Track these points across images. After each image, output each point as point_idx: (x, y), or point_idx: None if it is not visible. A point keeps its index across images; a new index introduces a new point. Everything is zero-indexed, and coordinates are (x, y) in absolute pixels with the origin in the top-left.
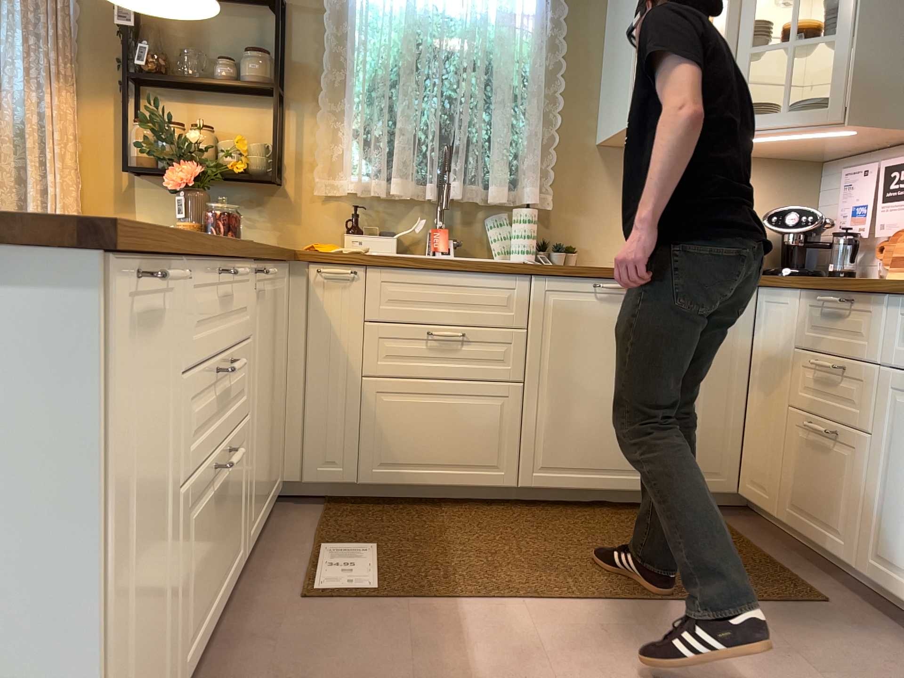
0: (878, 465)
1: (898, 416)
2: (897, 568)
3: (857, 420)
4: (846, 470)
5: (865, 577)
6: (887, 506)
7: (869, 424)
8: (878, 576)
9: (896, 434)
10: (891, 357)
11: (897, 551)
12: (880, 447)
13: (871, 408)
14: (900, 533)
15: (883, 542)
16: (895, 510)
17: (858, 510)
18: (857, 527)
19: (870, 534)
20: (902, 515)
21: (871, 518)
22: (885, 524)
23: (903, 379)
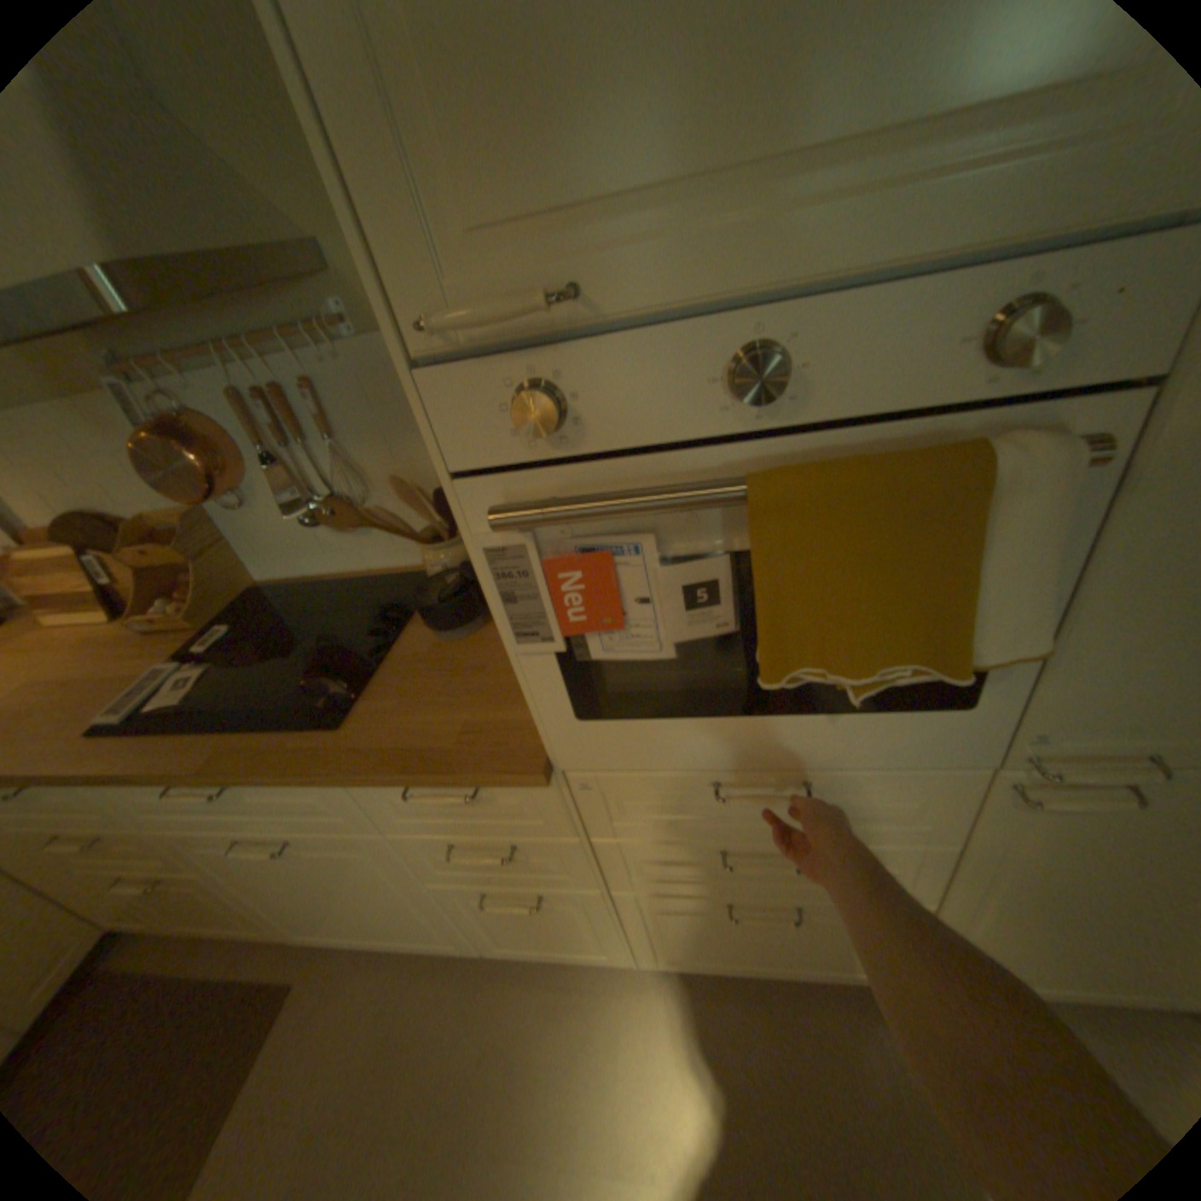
0: (227, 891)
1: (205, 860)
2: (316, 935)
3: (166, 869)
4: (200, 898)
5: (297, 944)
6: (267, 910)
7: (183, 869)
8: (306, 942)
9: (219, 871)
10: (141, 824)
11: (306, 928)
12: (214, 881)
13: (169, 859)
14: (296, 920)
15: (287, 926)
16: (277, 911)
17: (244, 916)
18: (255, 924)
19: (271, 926)
20: (285, 911)
21: (261, 917)
22: (277, 918)
23: (176, 837)
